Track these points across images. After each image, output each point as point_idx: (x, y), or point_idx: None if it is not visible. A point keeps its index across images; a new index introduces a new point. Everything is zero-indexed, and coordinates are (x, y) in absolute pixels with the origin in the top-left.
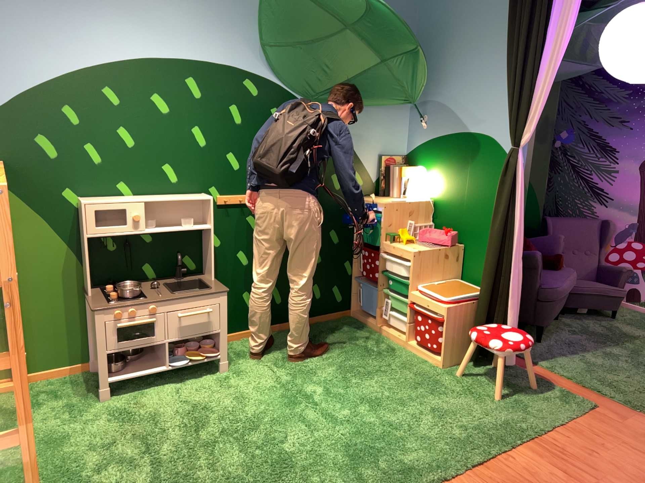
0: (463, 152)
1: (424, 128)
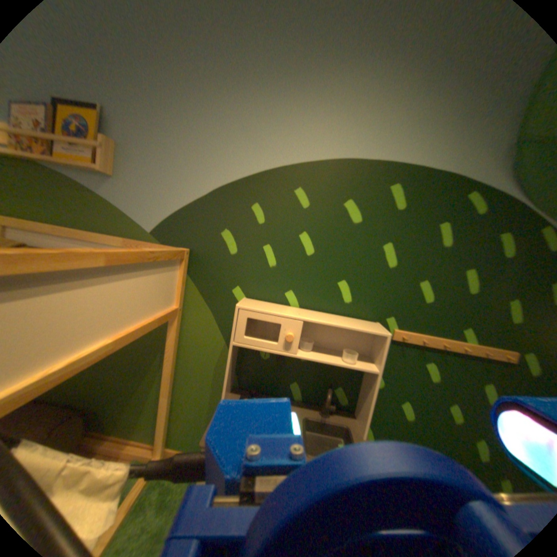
0: None
1: None
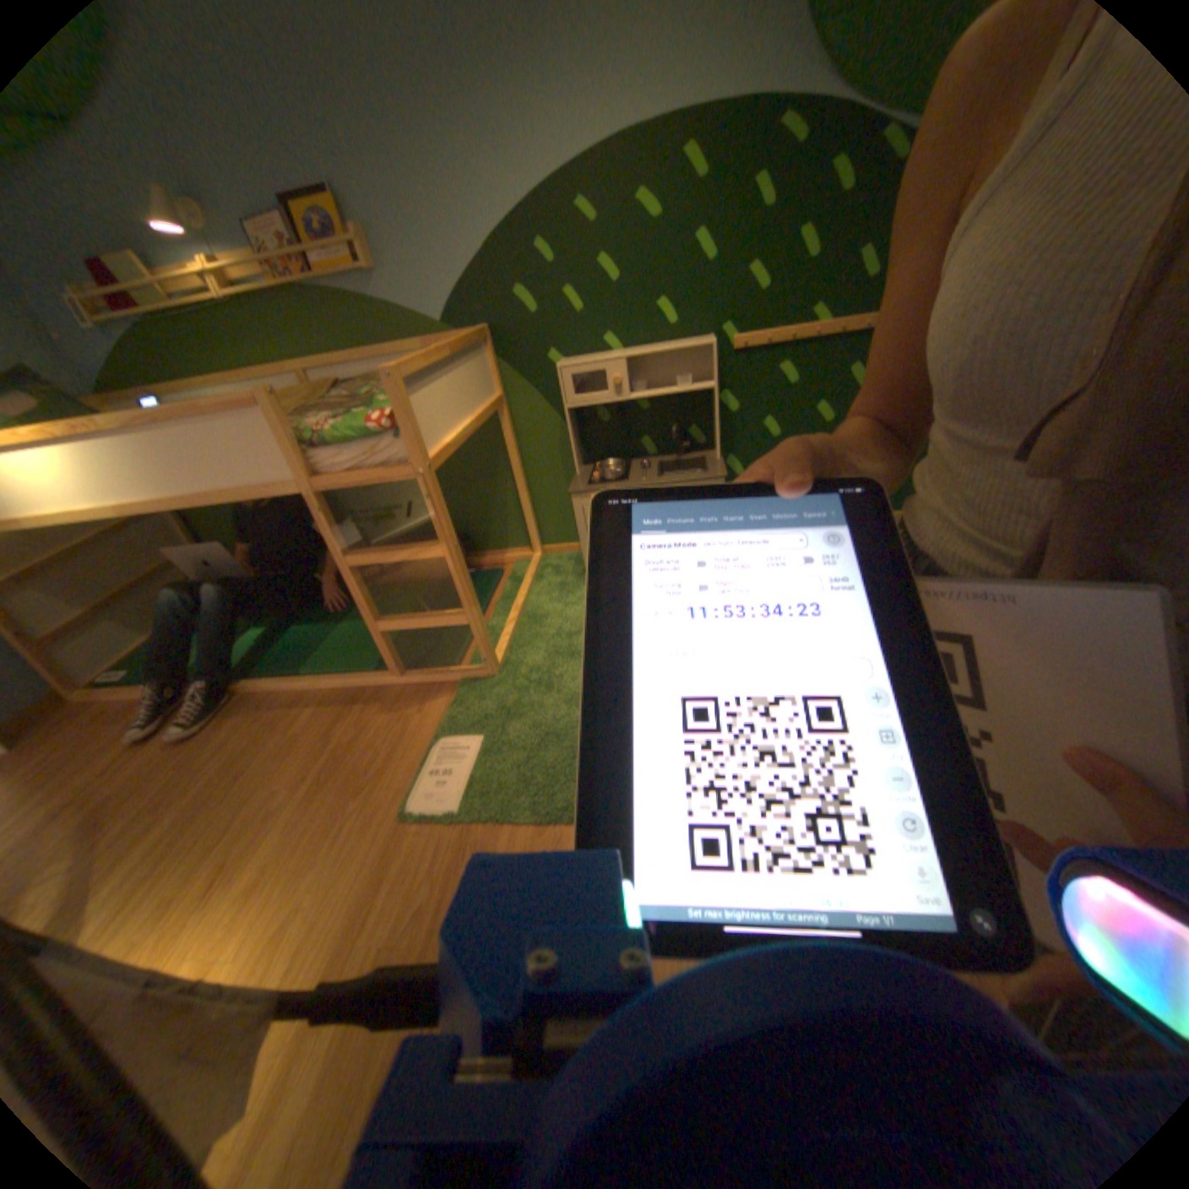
0: None
1: None
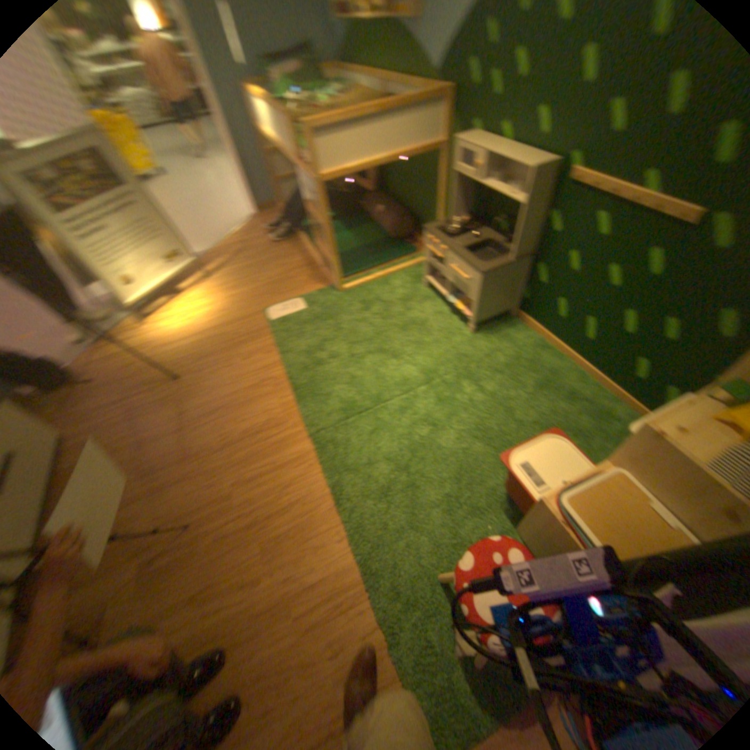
0: None
1: None
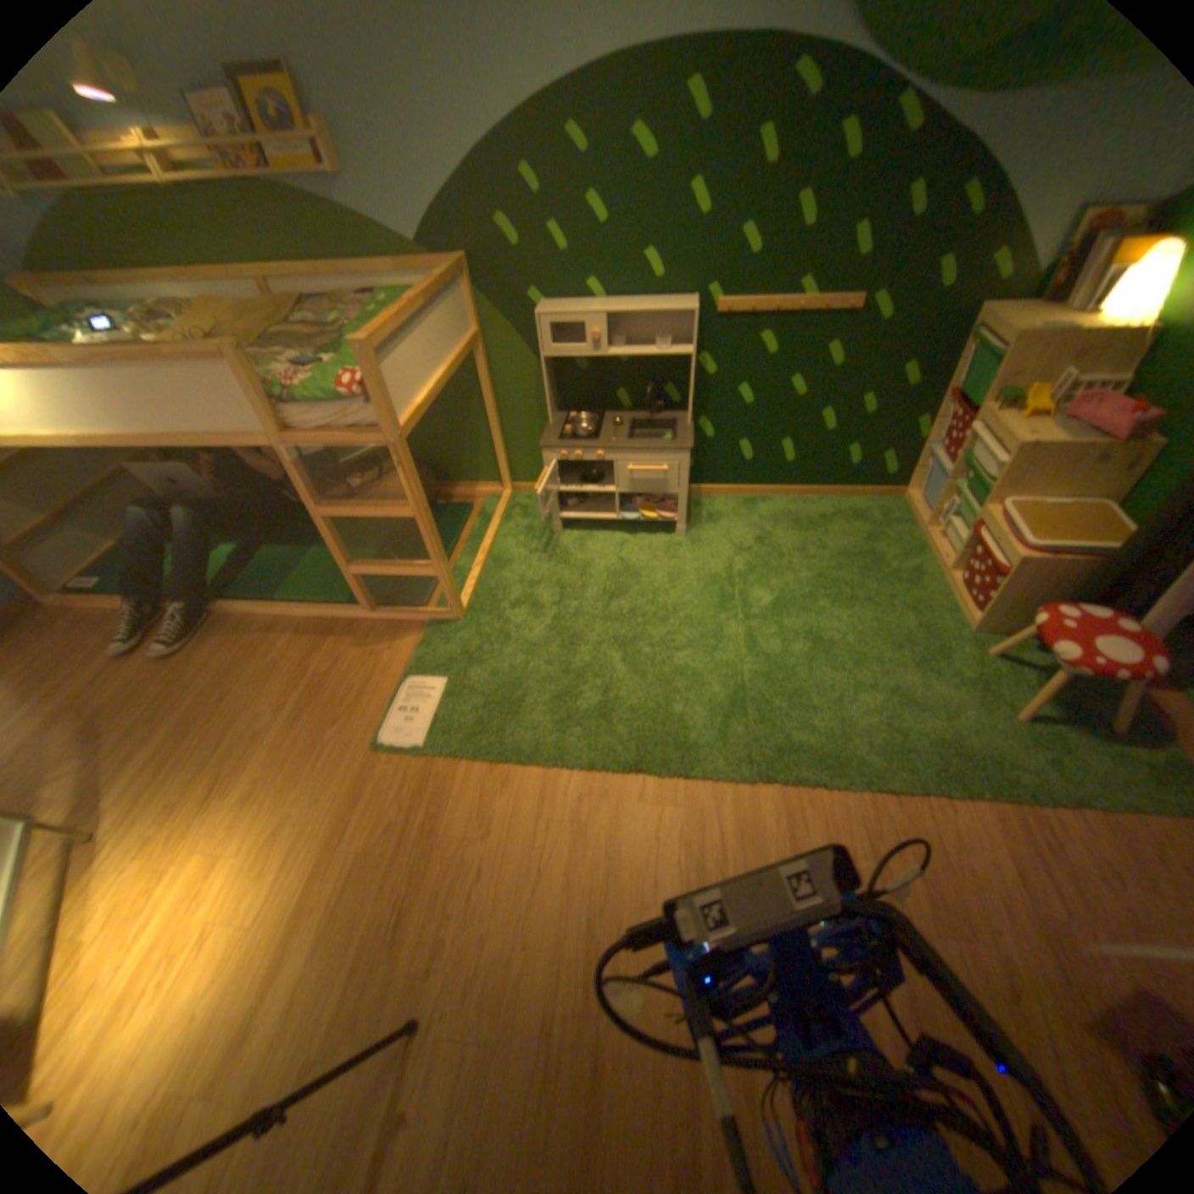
0: None
1: None
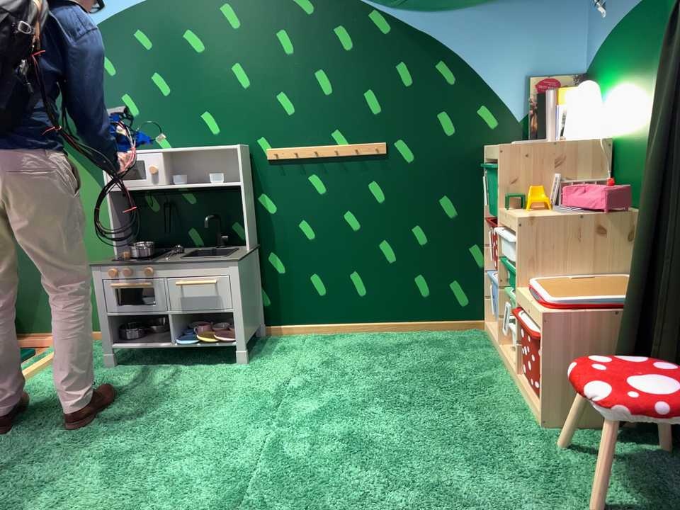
0: (653, 28)
1: (605, 12)
